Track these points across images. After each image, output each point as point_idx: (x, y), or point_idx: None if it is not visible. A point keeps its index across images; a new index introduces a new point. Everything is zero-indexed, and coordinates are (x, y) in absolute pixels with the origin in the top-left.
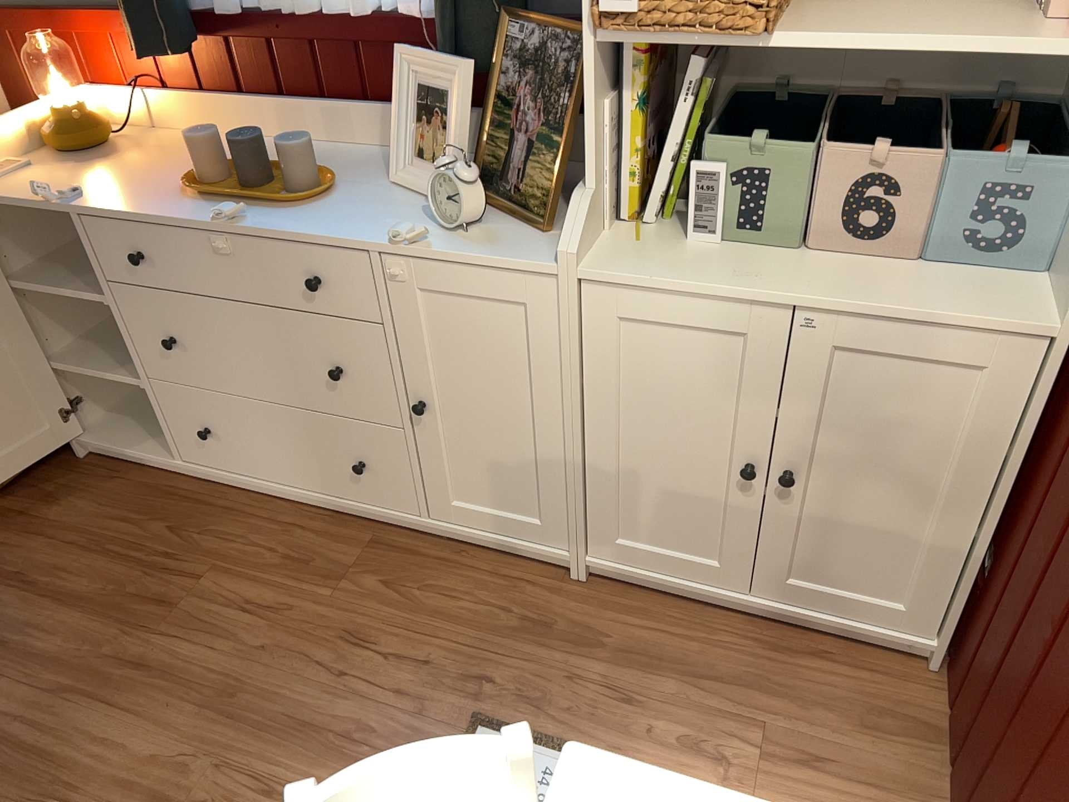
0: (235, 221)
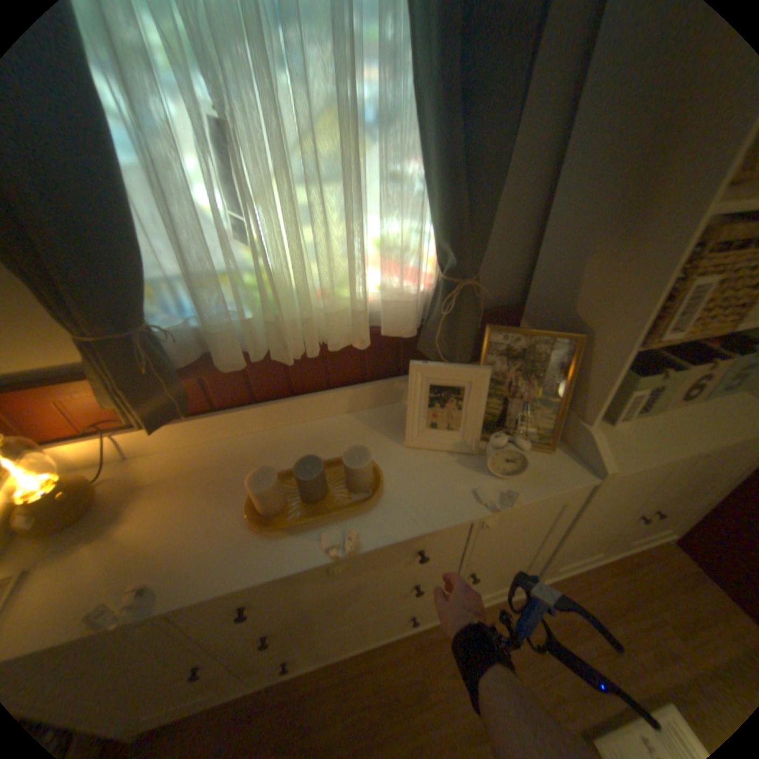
0: (353, 550)
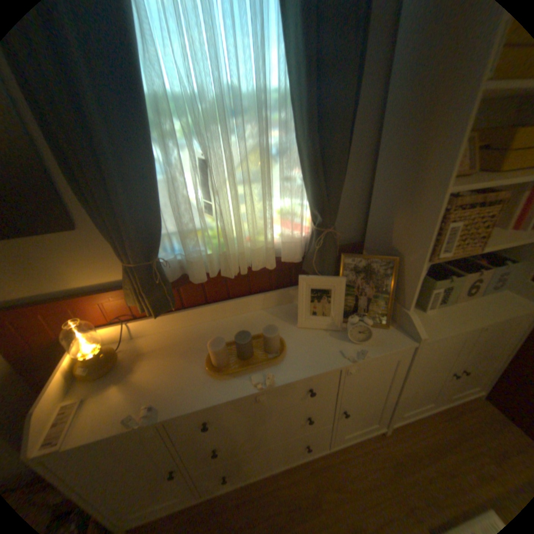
0: (271, 385)
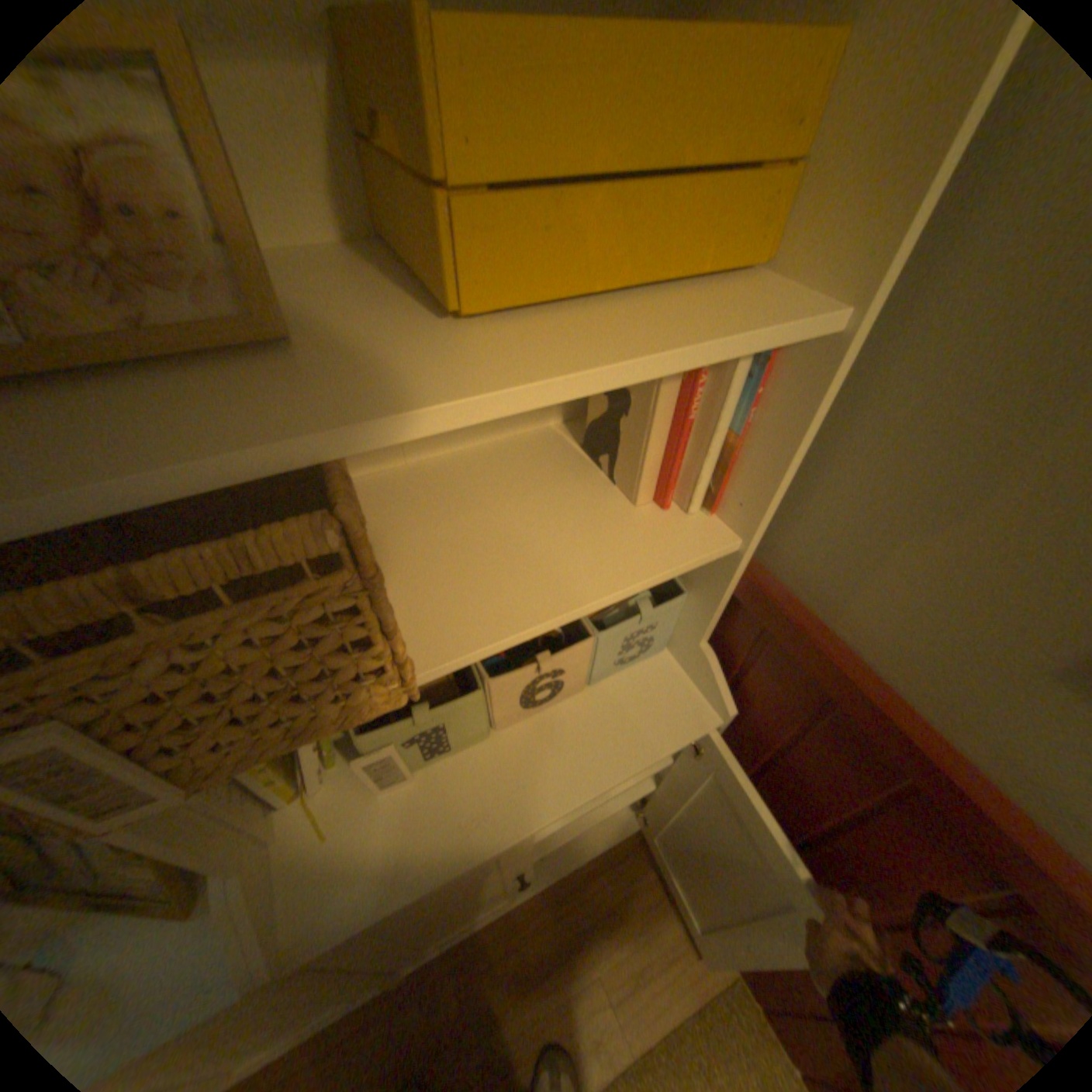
0: None
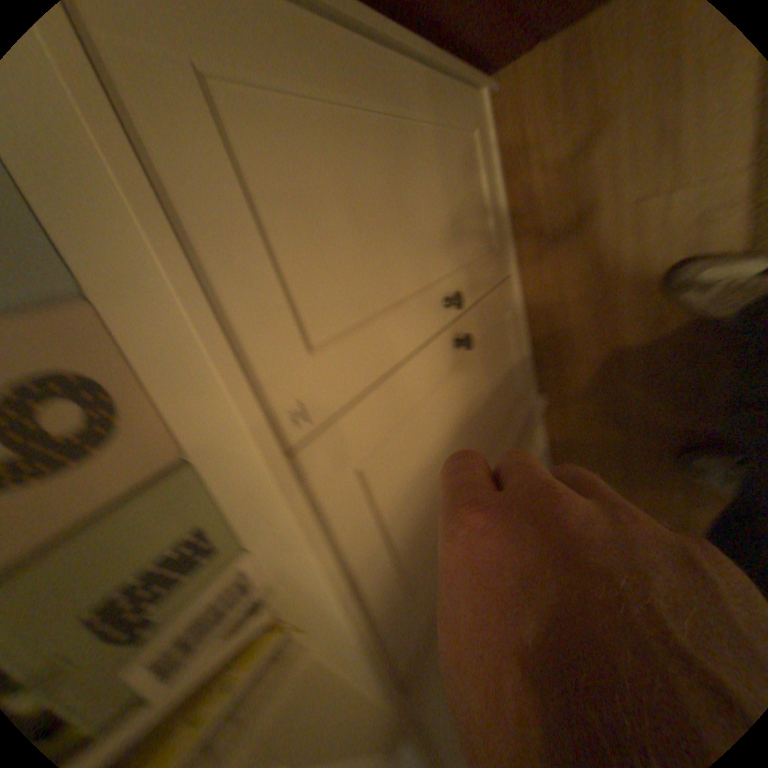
0: None
